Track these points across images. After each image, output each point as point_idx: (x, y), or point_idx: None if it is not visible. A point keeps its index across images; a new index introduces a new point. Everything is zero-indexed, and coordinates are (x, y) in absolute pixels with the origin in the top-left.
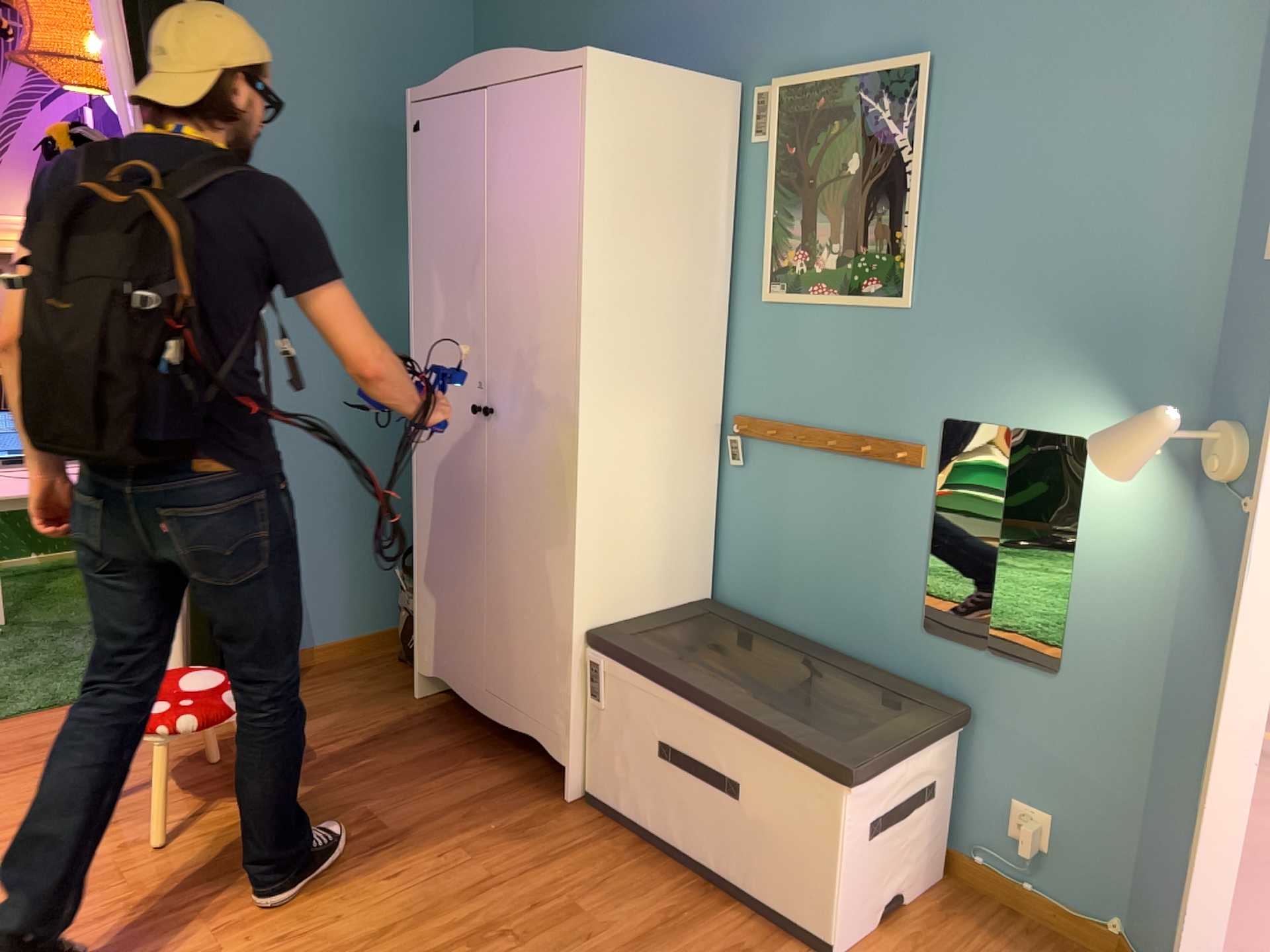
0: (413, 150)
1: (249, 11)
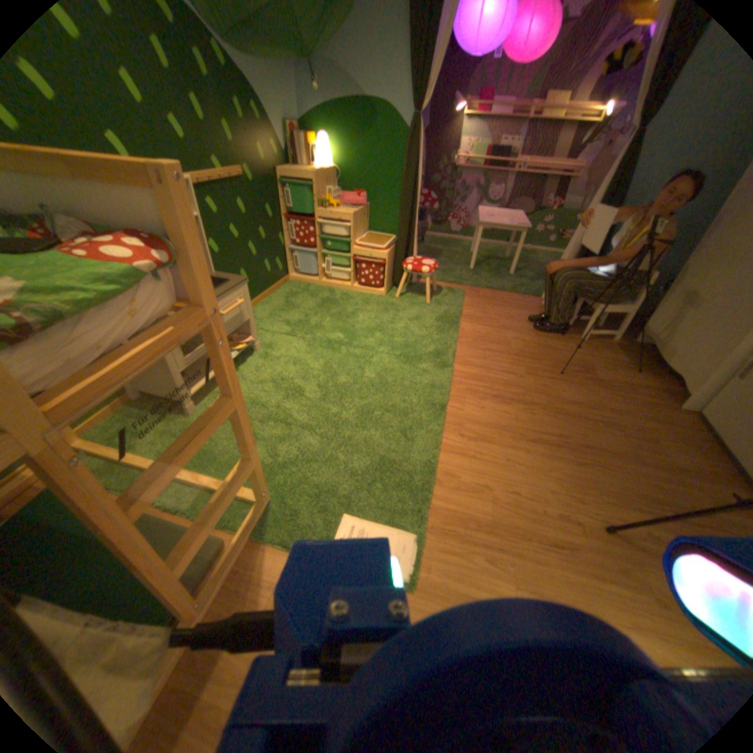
0: None
1: None
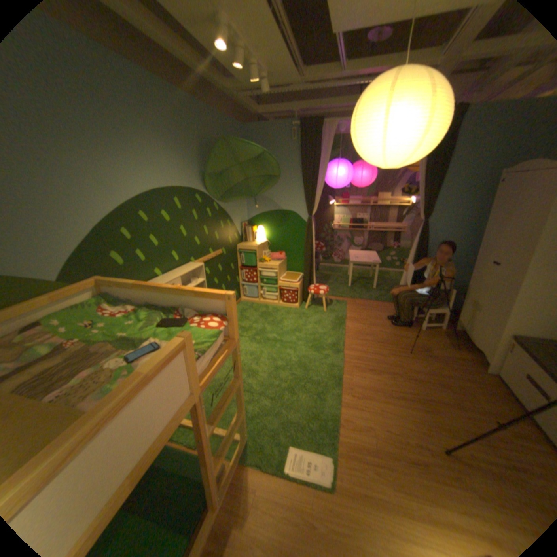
0: (499, 188)
1: (460, 151)
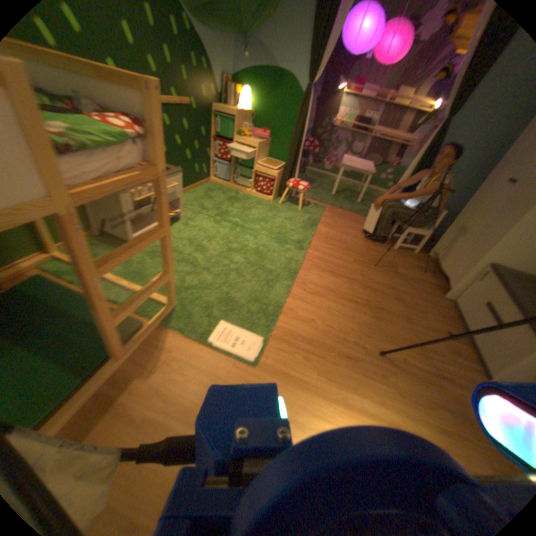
0: None
1: None
